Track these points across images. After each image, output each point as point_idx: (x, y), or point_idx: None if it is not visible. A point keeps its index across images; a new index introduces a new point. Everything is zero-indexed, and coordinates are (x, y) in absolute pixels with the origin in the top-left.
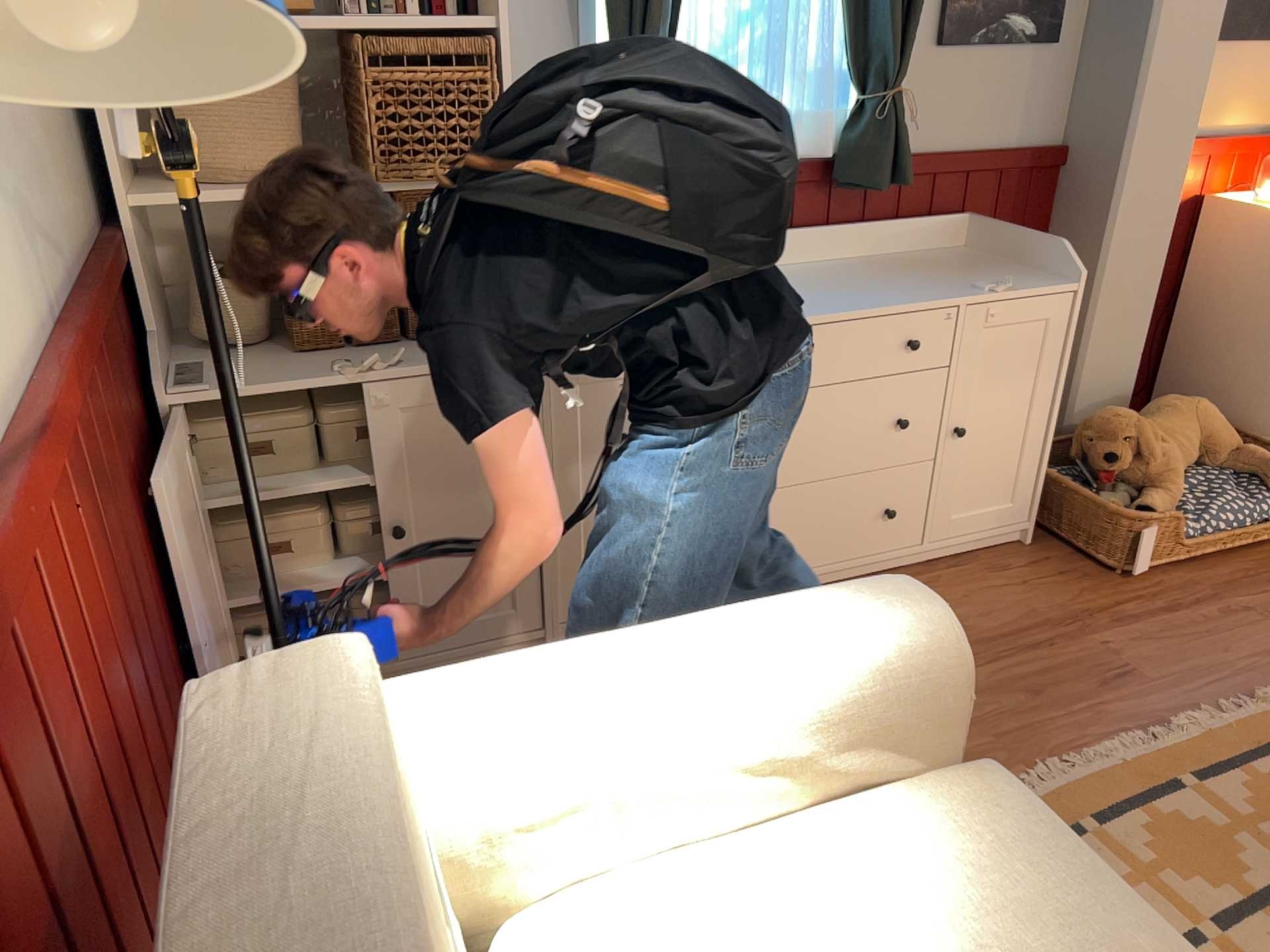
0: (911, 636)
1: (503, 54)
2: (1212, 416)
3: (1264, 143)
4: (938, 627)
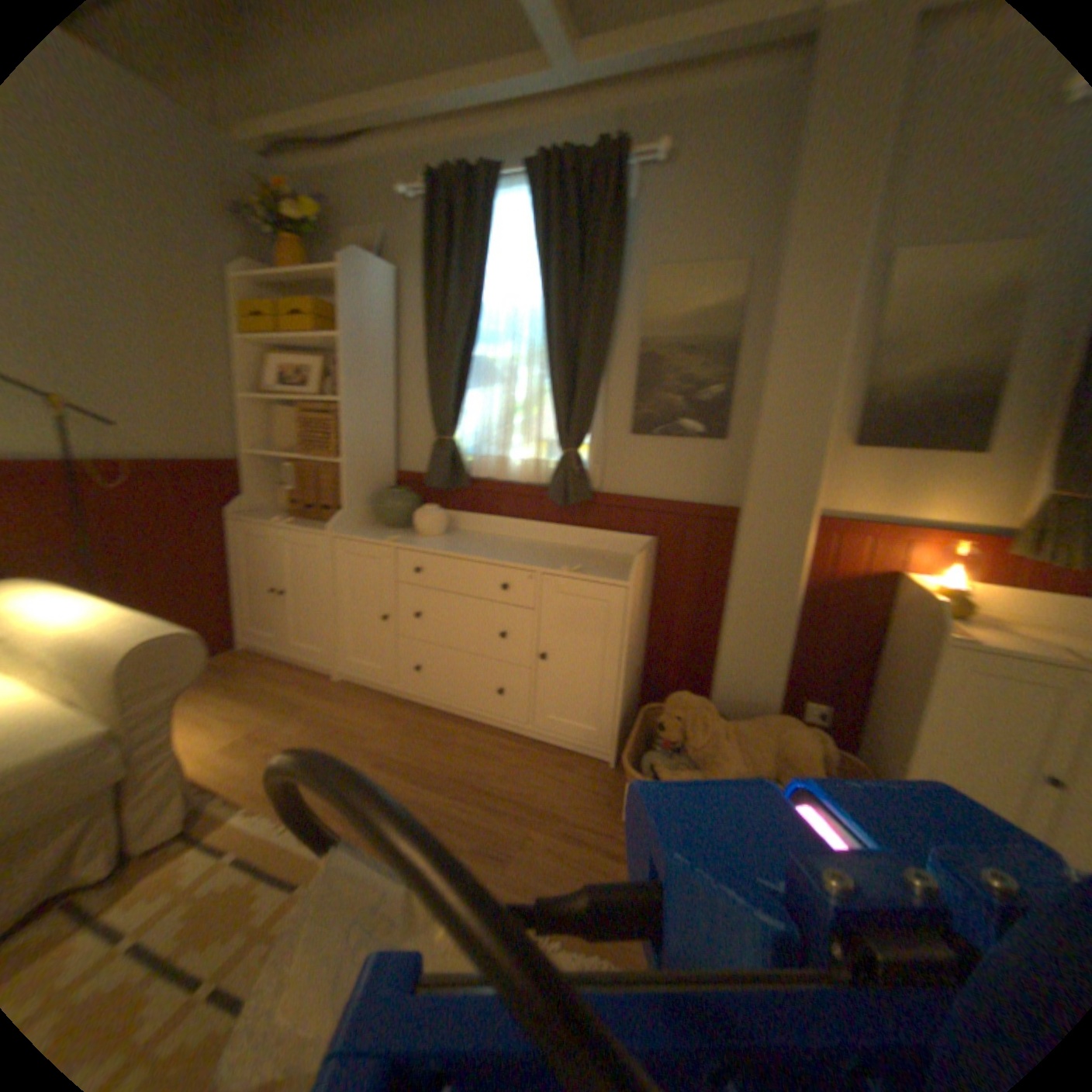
0: (115, 645)
1: (341, 411)
2: (795, 745)
3: (977, 542)
4: (126, 648)
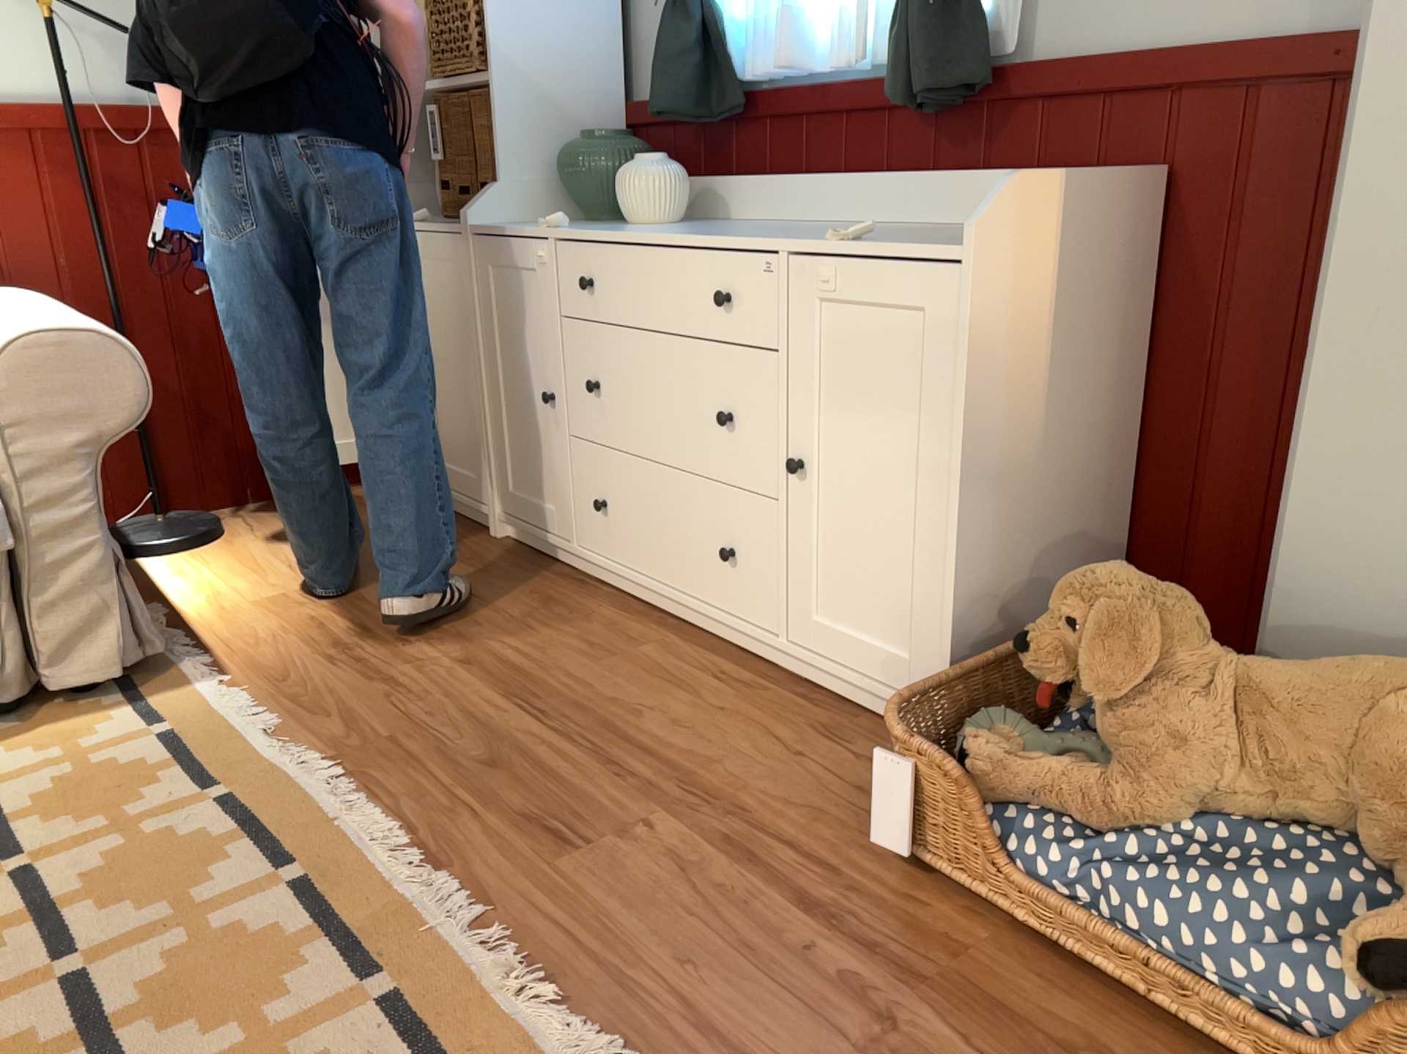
0: (10, 336)
1: None
2: None
3: None
4: (16, 339)
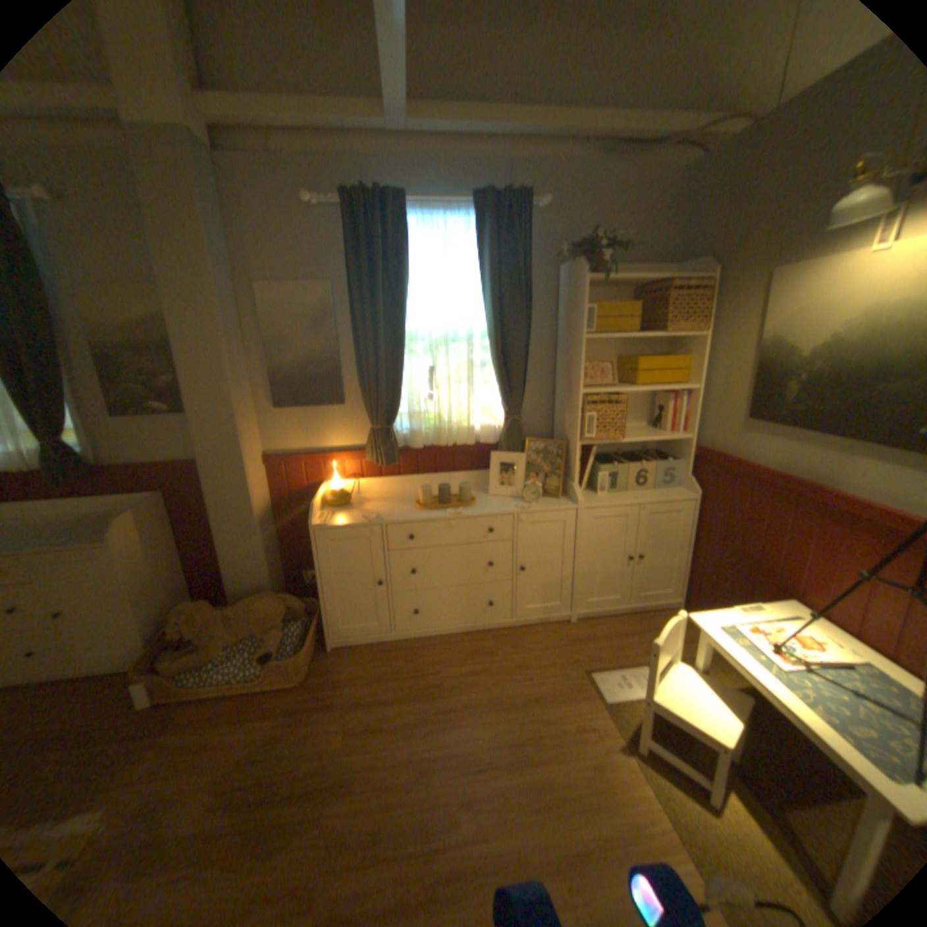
0: None
1: None
2: (259, 611)
3: (353, 456)
4: None
